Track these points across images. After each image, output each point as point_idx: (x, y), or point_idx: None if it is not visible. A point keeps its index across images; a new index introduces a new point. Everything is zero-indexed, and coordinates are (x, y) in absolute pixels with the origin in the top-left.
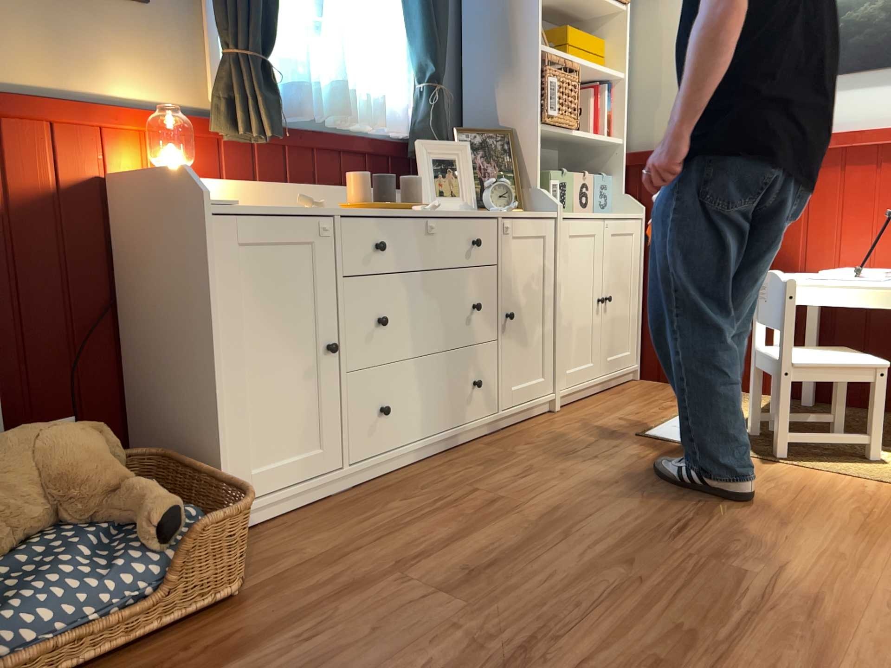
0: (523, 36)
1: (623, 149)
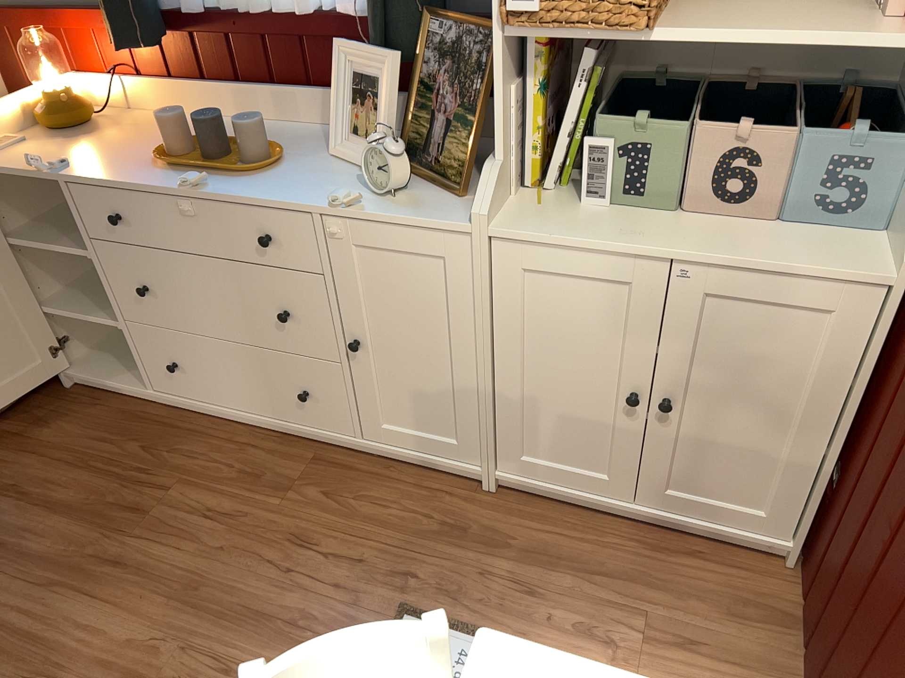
0: None
1: None
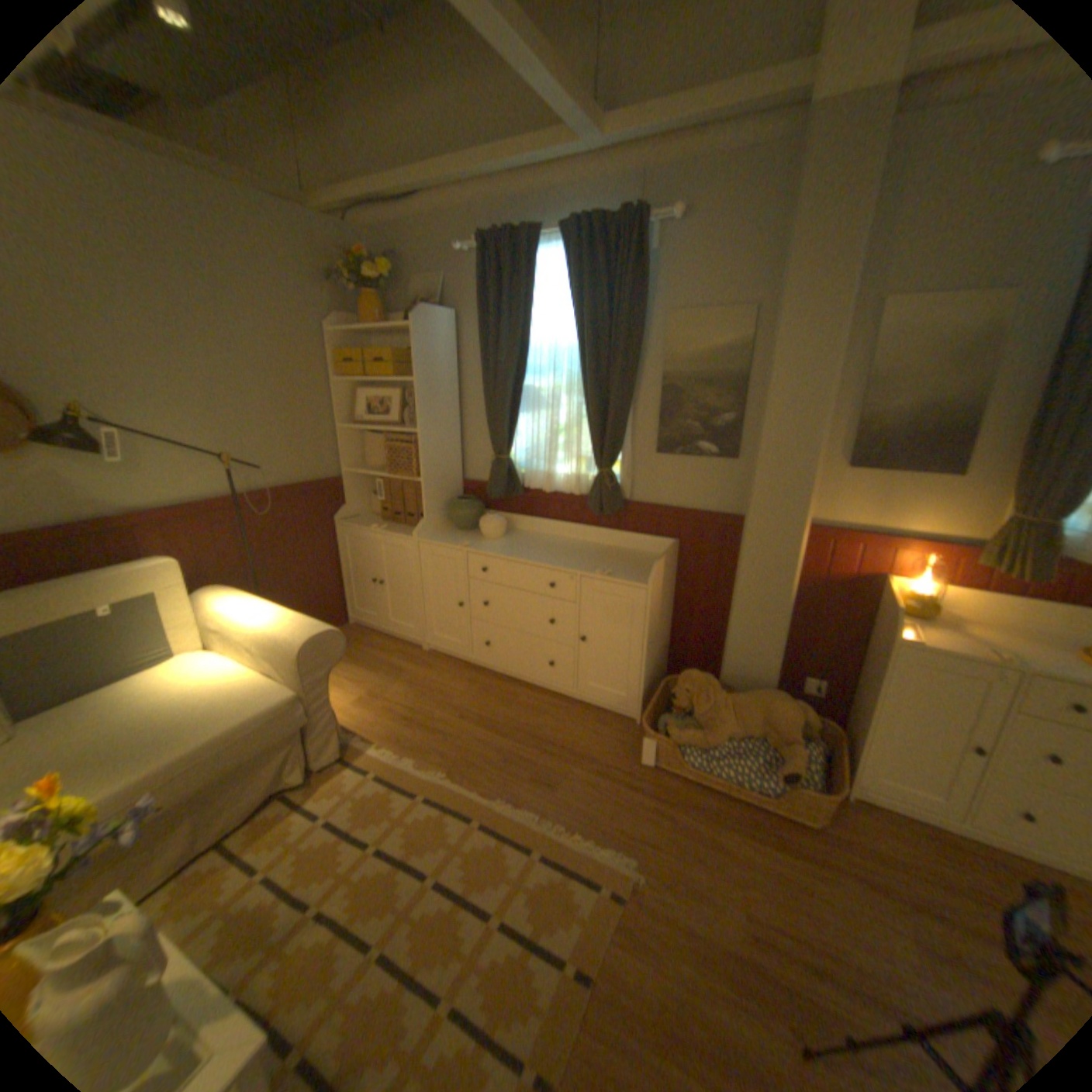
0: None
1: None
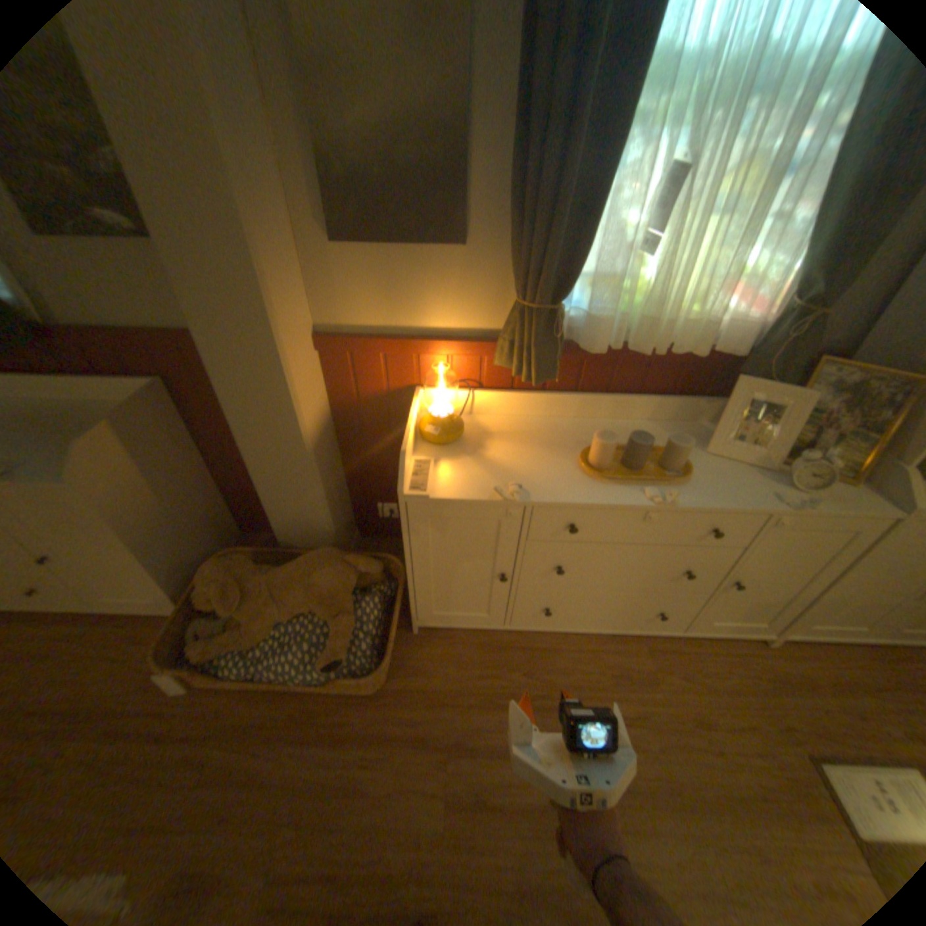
0: None
1: None
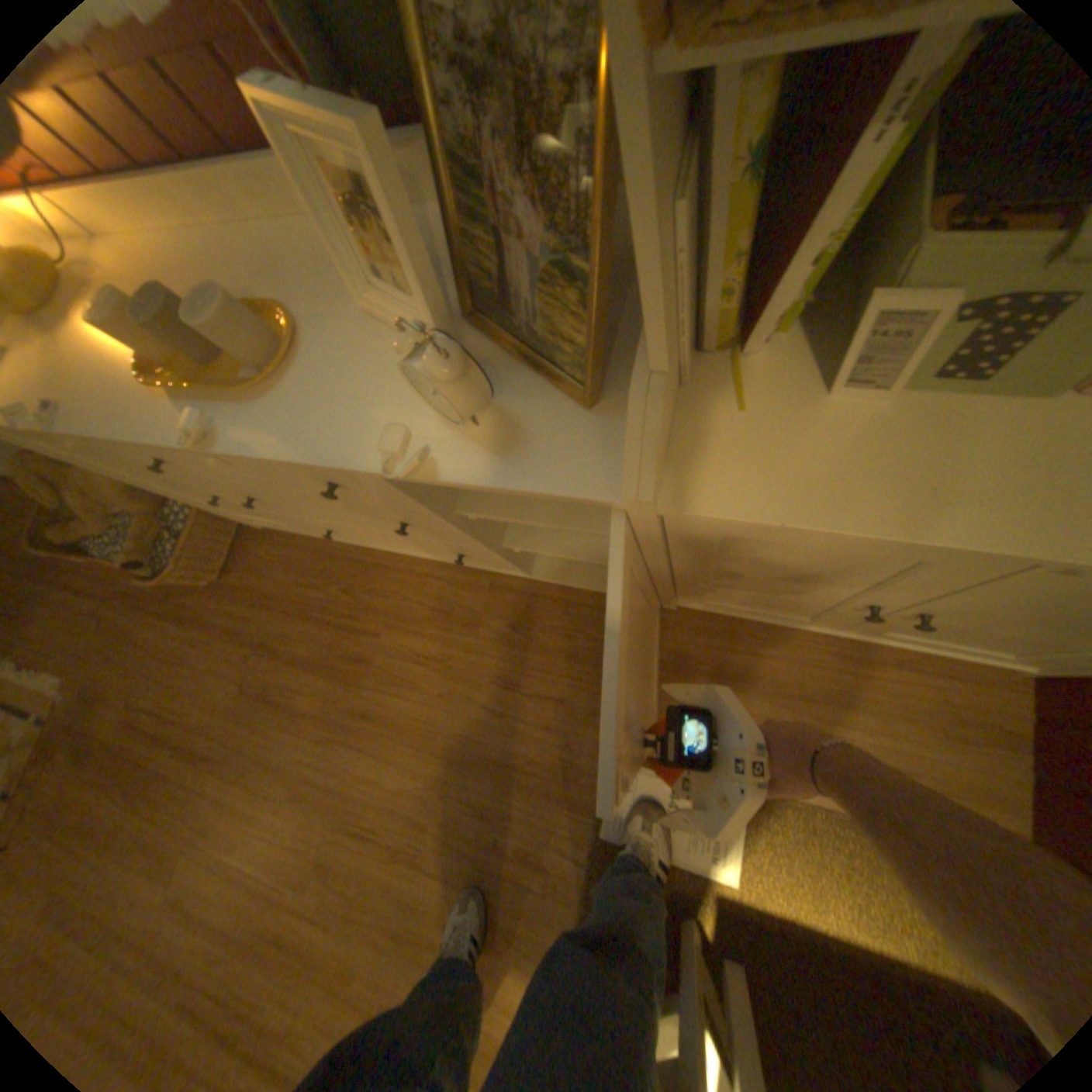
0: None
1: None
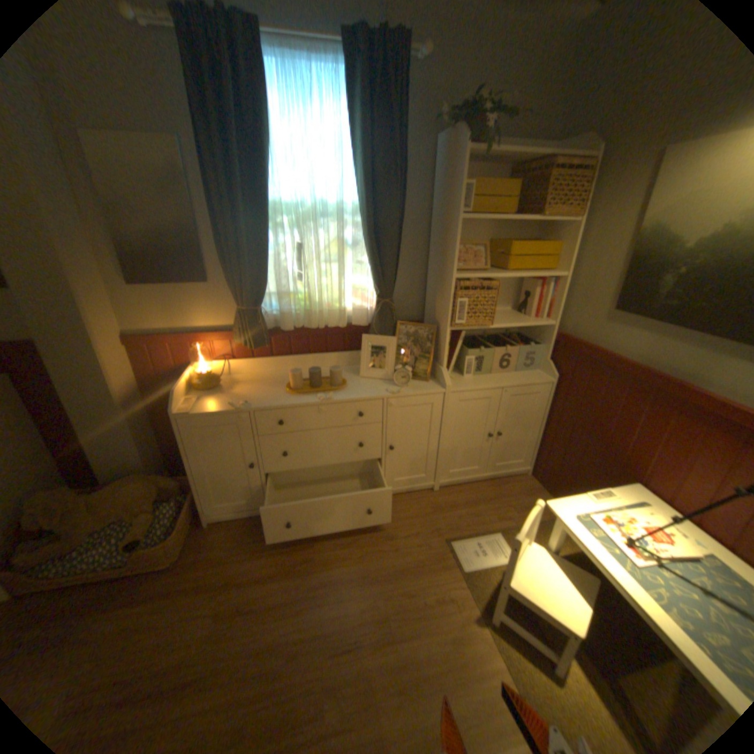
0: (448, 266)
1: (555, 329)
